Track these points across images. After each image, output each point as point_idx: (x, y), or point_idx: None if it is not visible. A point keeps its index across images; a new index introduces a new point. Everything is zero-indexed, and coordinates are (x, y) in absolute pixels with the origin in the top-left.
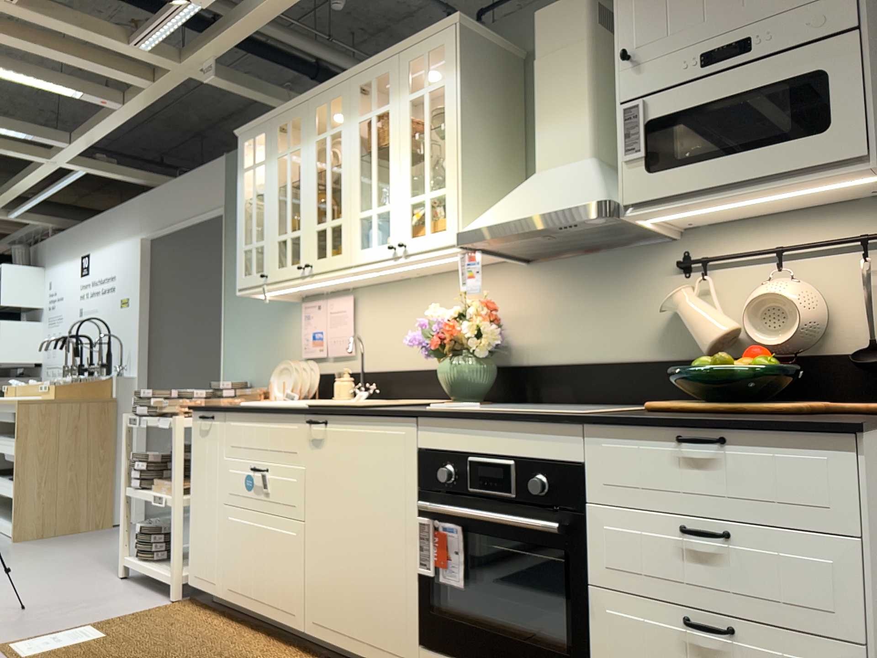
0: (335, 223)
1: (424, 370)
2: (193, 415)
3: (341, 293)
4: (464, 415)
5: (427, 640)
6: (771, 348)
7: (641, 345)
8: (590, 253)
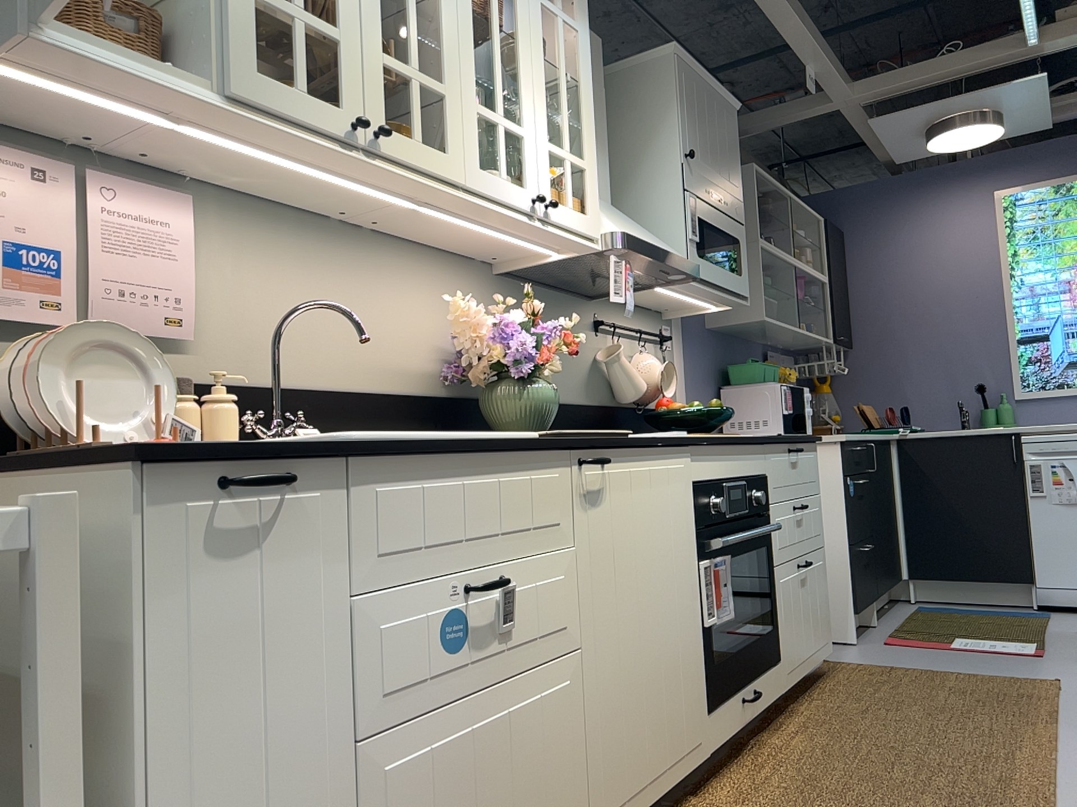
0: (433, 88)
1: (368, 393)
2: (130, 484)
3: (128, 172)
4: (726, 439)
5: (713, 700)
6: (649, 401)
7: (579, 390)
8: (549, 287)
